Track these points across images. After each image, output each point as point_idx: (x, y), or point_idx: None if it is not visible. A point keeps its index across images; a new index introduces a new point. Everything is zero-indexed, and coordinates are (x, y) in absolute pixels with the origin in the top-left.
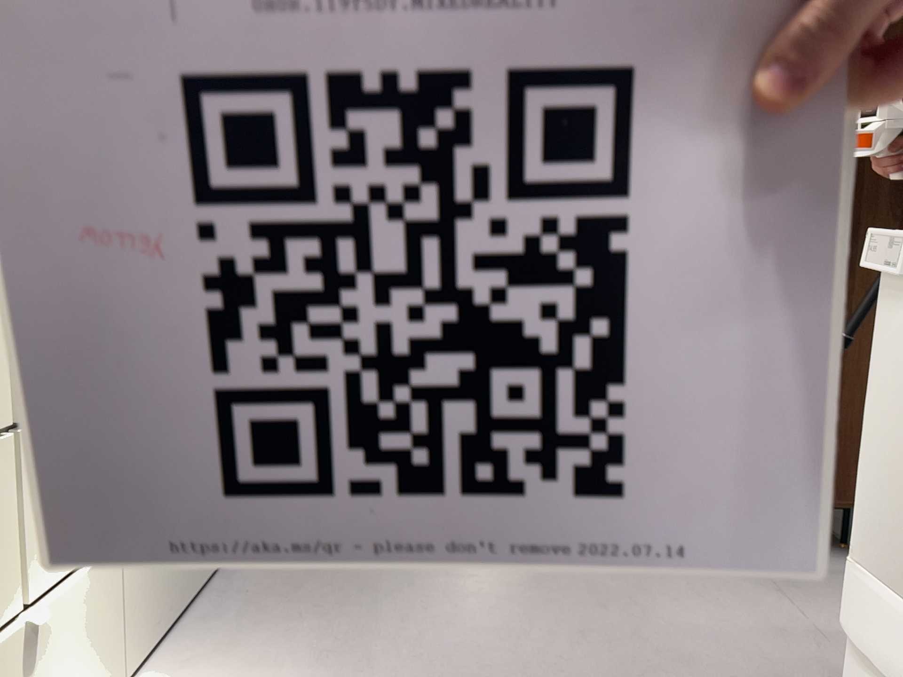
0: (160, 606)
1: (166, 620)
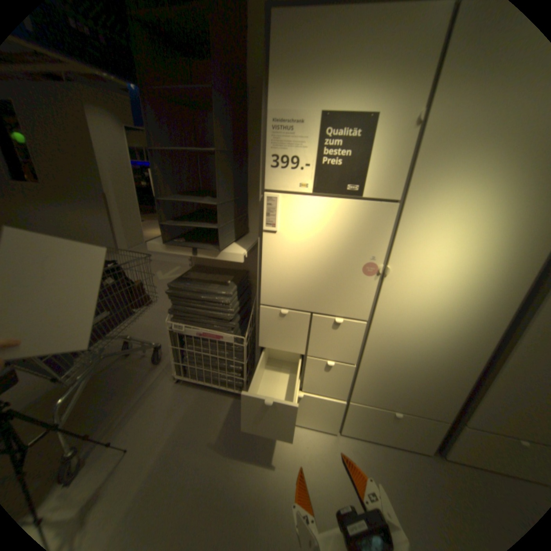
0: (372, 434)
1: (375, 440)
